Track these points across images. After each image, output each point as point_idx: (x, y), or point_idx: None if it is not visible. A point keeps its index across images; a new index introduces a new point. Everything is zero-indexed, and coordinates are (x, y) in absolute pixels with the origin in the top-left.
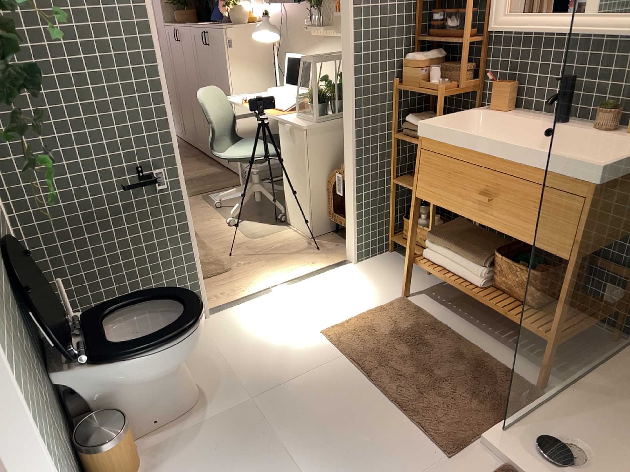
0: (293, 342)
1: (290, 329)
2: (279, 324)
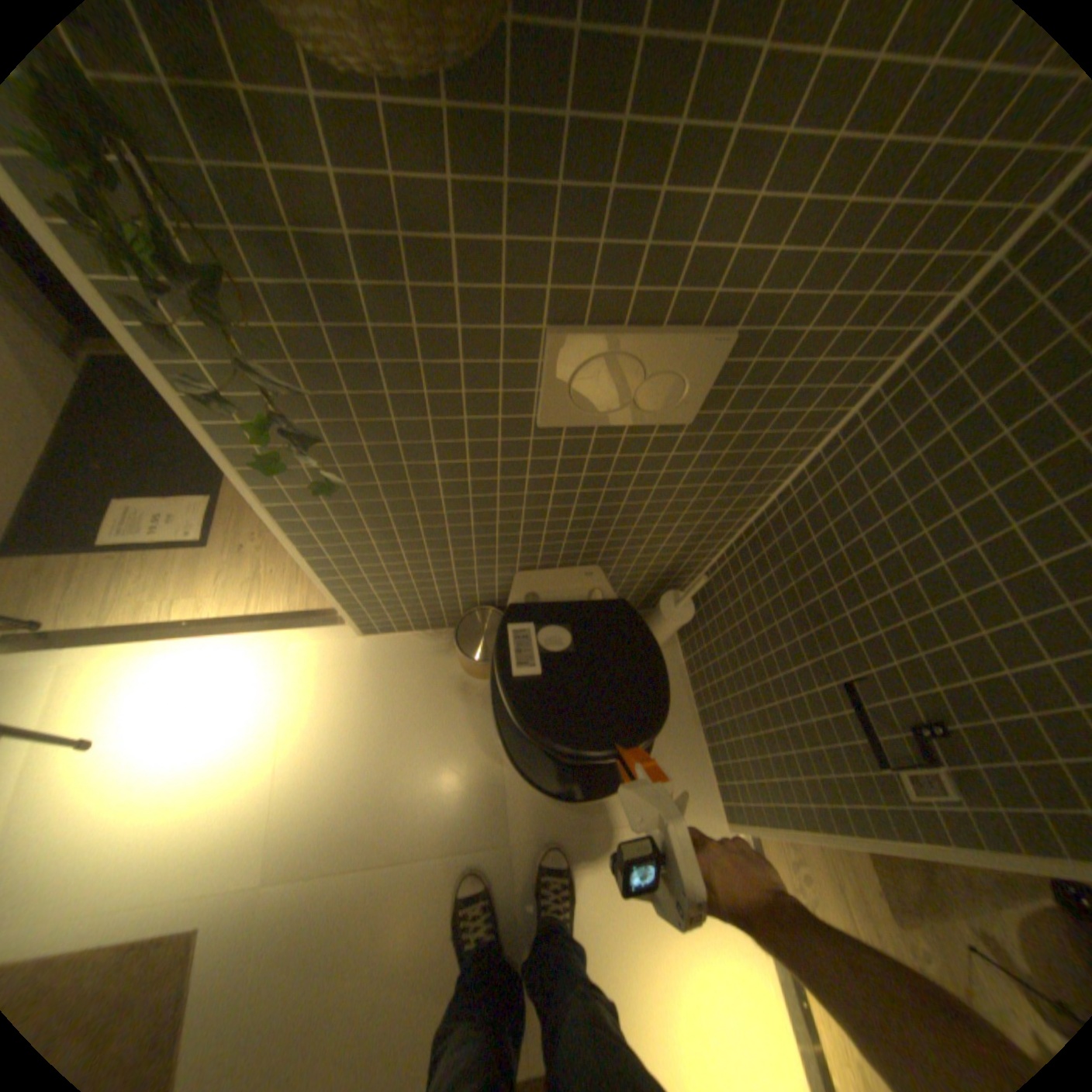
0: (606, 983)
1: (647, 996)
2: (670, 975)
